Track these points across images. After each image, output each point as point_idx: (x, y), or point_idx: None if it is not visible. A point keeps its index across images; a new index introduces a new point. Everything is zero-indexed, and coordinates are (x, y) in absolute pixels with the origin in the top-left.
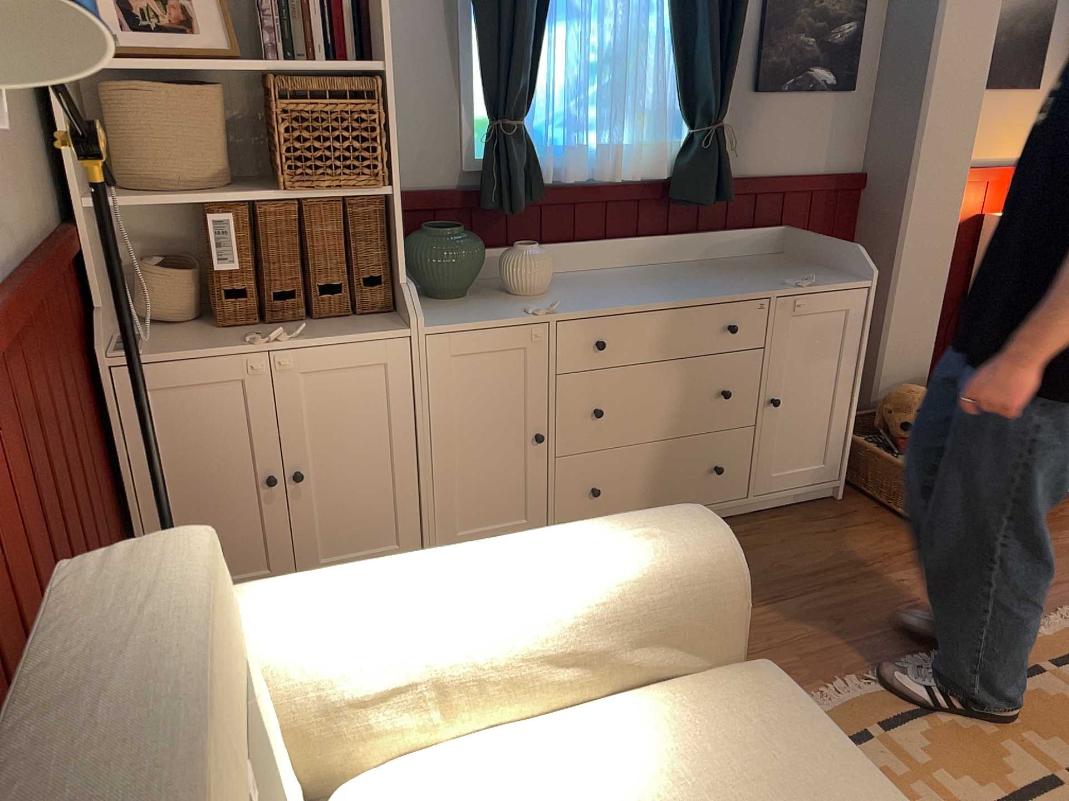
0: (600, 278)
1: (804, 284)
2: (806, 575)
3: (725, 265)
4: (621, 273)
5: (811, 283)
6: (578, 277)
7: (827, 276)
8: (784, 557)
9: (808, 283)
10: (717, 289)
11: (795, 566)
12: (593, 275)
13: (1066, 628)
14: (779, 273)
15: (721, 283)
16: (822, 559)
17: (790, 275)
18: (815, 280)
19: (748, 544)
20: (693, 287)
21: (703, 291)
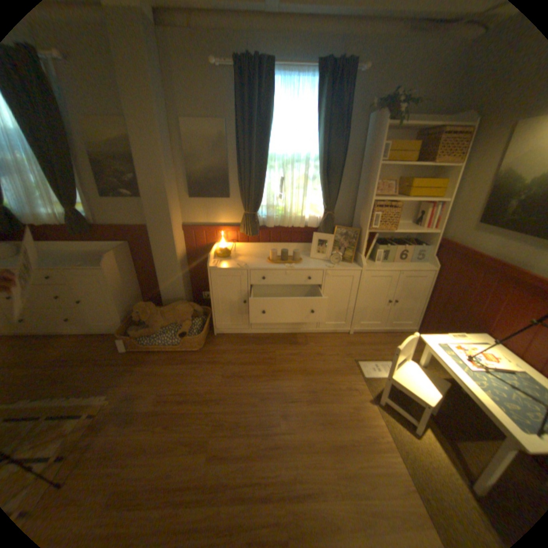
0: (42, 255)
1: (76, 266)
2: (59, 361)
3: (91, 254)
4: (57, 253)
5: (82, 265)
6: (40, 253)
7: (97, 263)
8: (67, 353)
9: (73, 266)
10: (49, 264)
11: (63, 357)
12: (46, 253)
13: (80, 405)
14: (92, 259)
15: (60, 262)
16: (75, 356)
17: (89, 261)
18: (77, 265)
19: (69, 345)
20: (48, 262)
21: (44, 264)
